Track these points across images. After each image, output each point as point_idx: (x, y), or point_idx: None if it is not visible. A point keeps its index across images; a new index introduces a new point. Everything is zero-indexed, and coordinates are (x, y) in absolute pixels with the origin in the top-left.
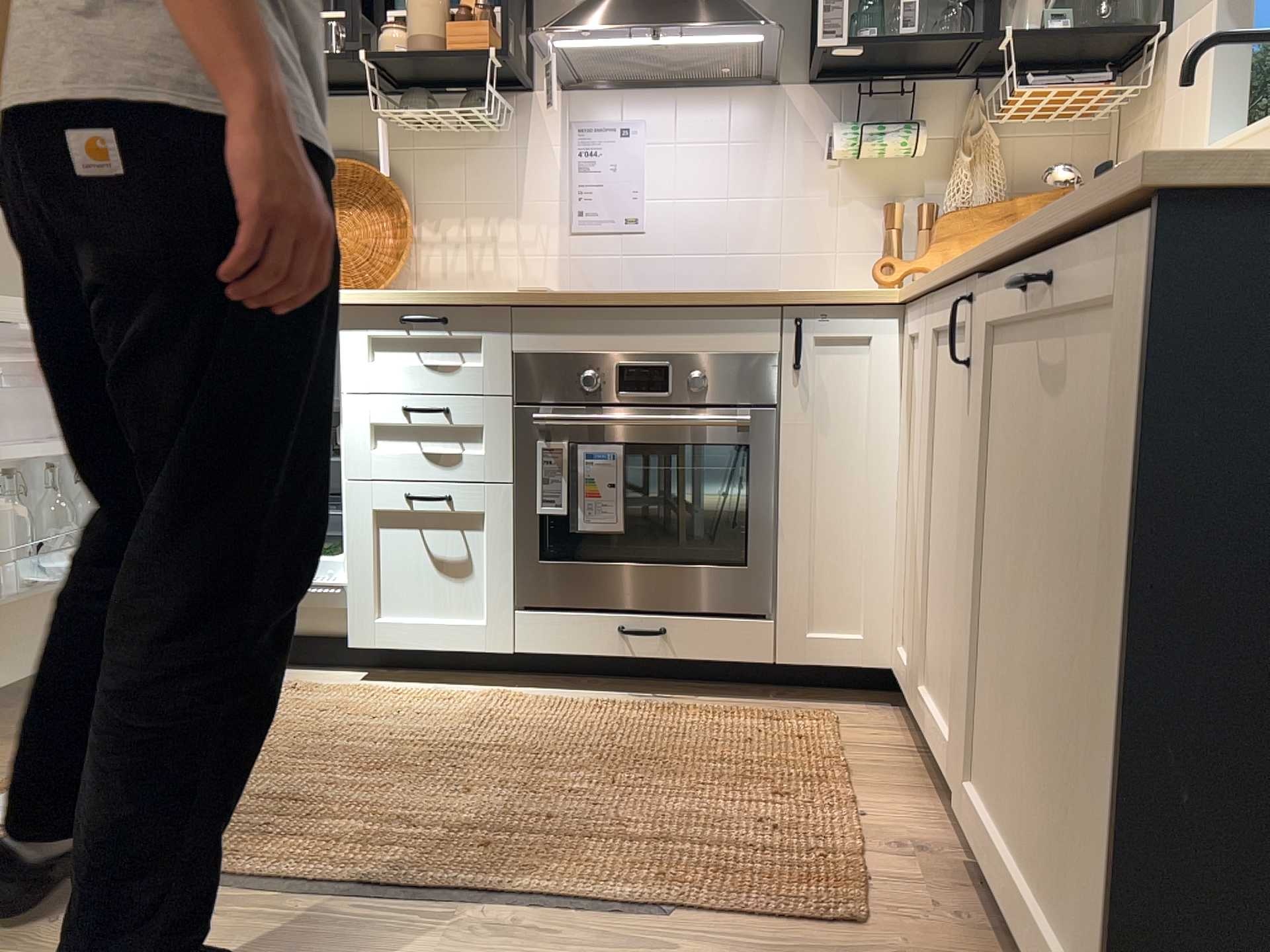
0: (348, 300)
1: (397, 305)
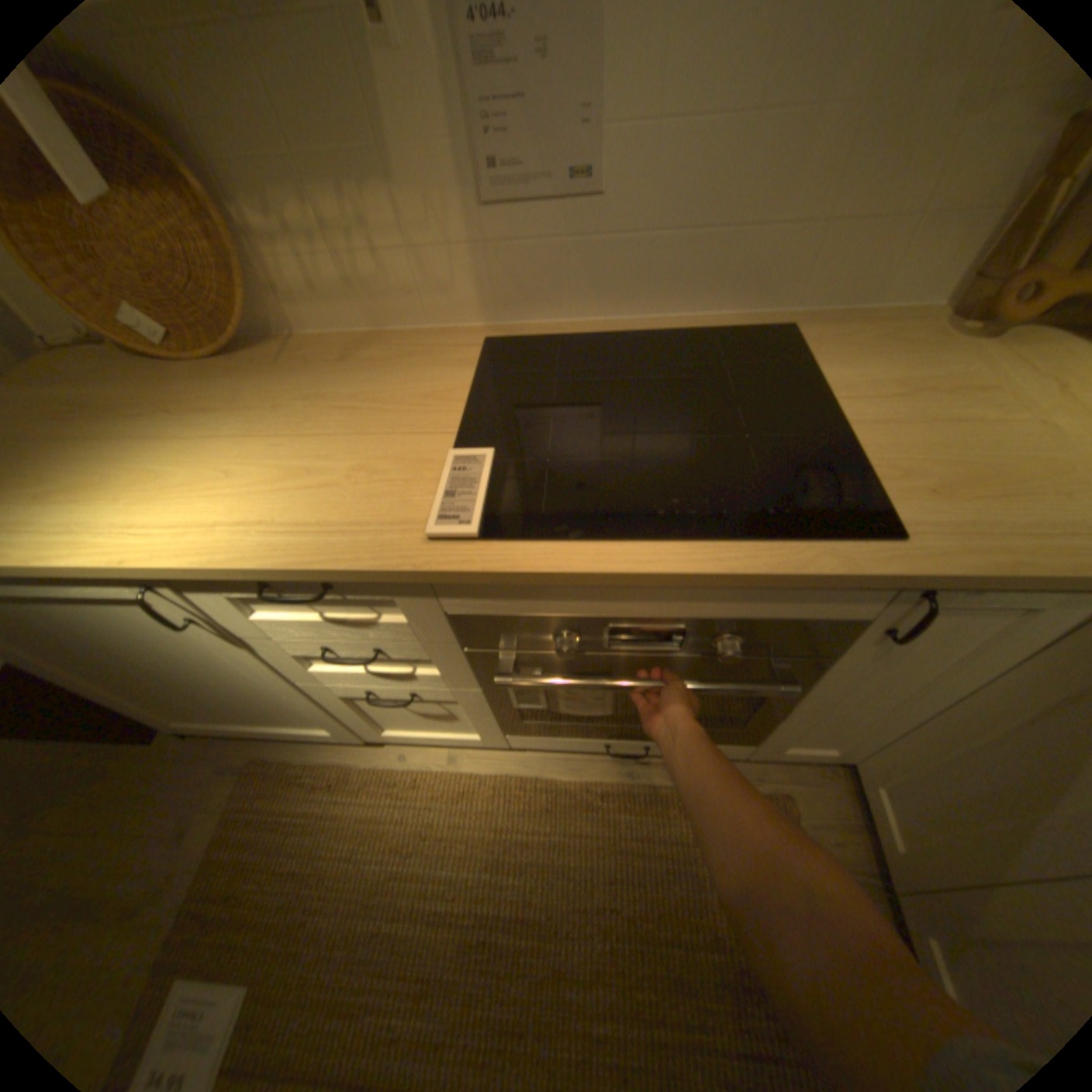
0: (160, 573)
1: (242, 575)
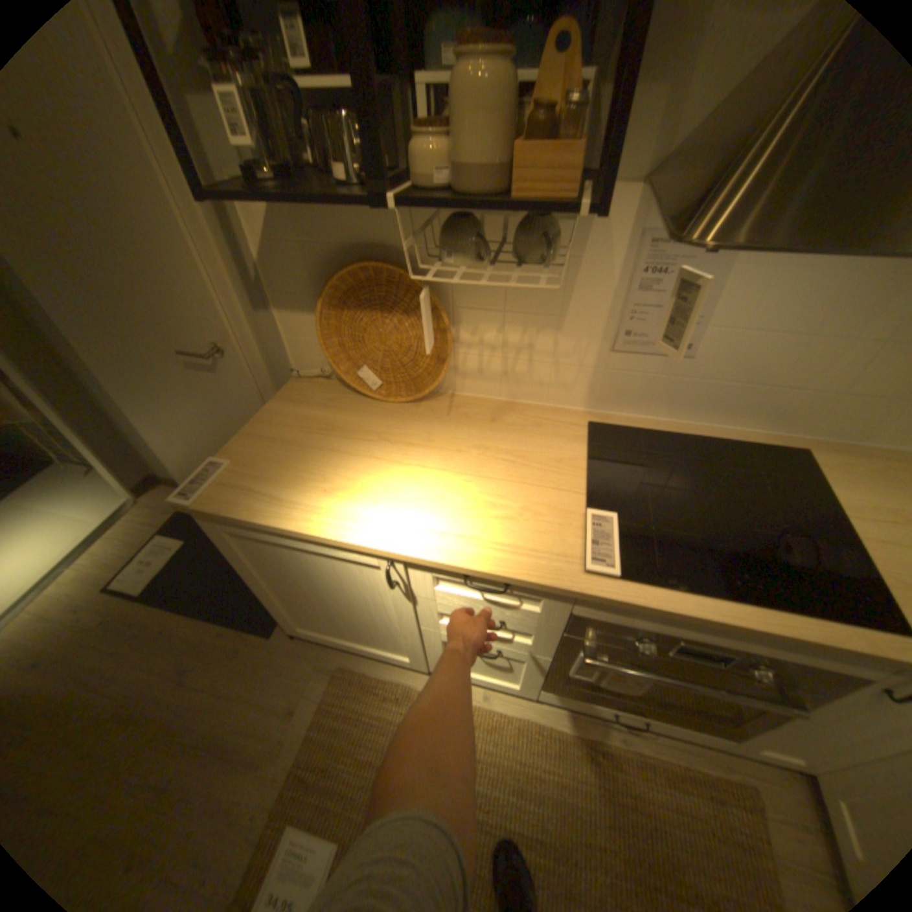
0: (414, 559)
1: (462, 569)
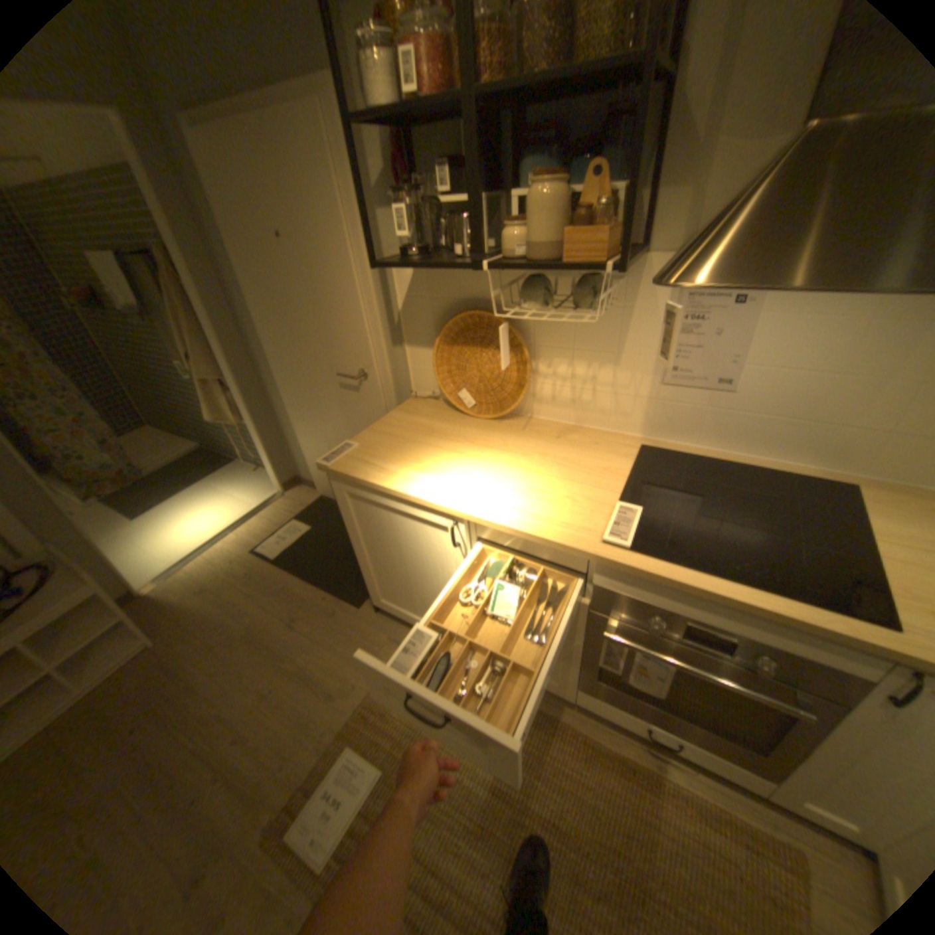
0: (472, 517)
1: (506, 530)
